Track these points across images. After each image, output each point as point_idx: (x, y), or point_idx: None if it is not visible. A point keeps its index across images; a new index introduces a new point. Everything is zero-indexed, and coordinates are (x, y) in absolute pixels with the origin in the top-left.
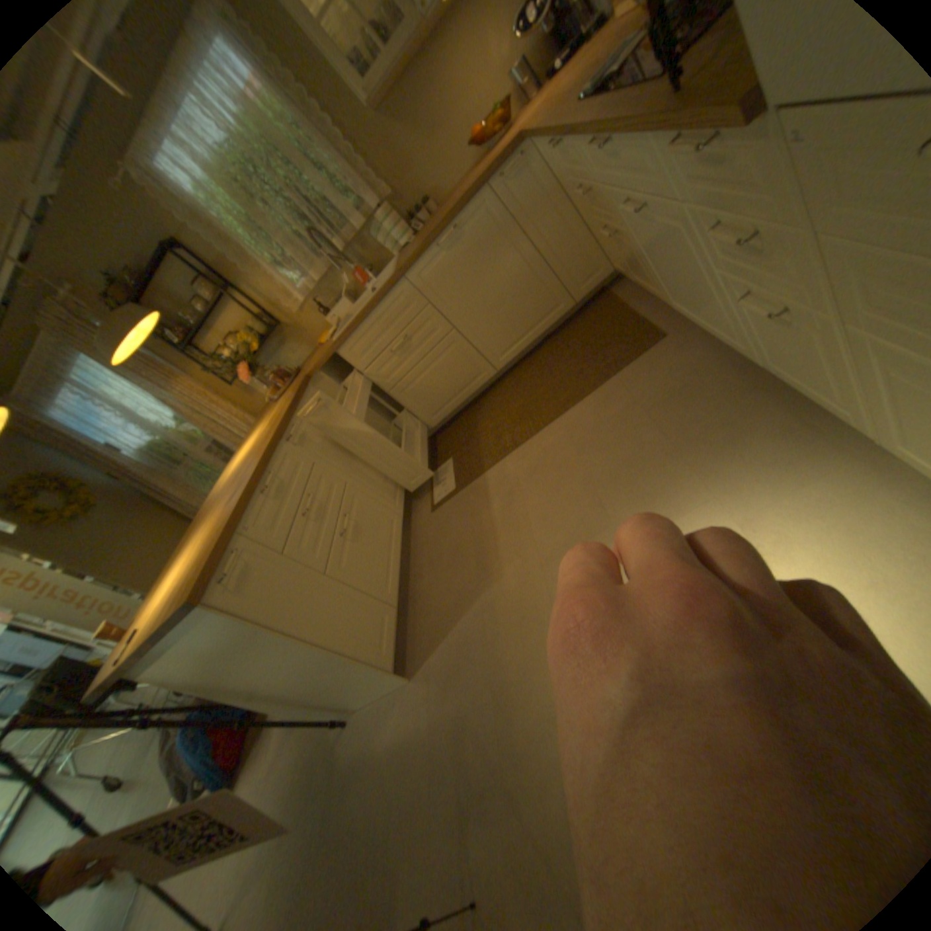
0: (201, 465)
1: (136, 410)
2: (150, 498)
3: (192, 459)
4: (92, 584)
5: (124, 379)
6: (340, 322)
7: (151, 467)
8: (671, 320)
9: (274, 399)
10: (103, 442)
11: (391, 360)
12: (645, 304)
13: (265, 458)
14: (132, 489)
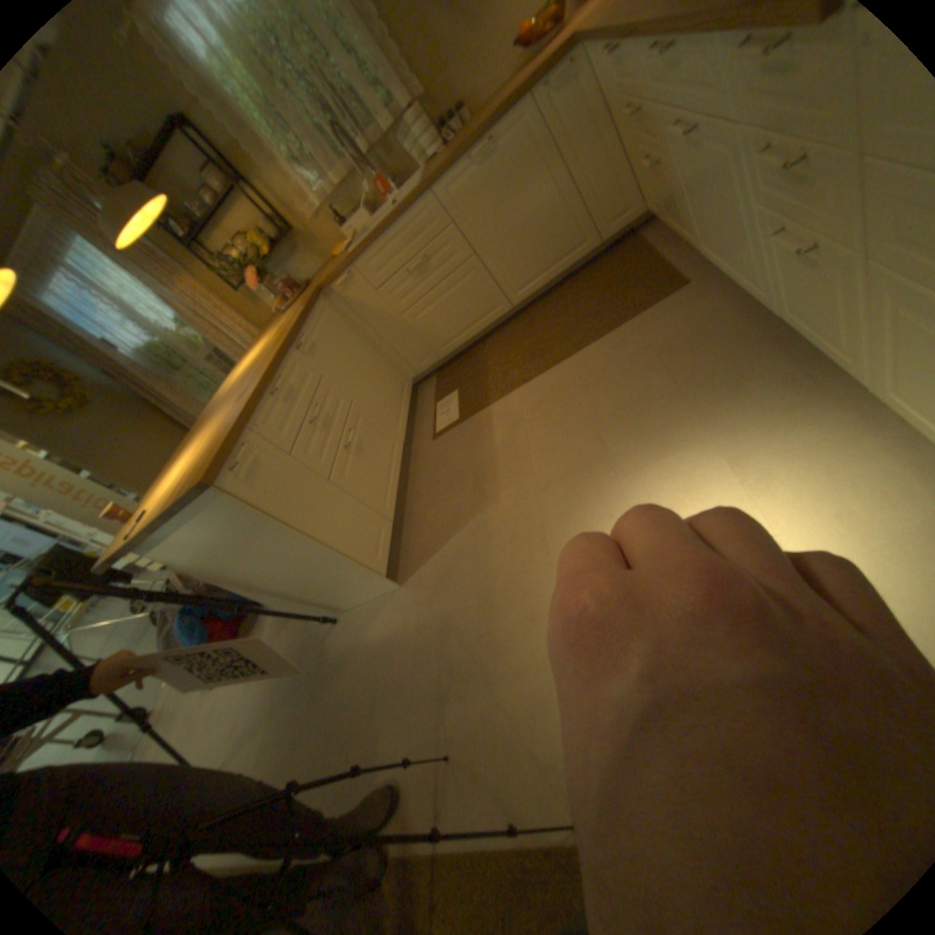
0: (199, 375)
1: (134, 307)
2: (146, 403)
3: (191, 367)
4: (88, 480)
5: (123, 271)
6: (355, 234)
7: (148, 370)
8: (696, 267)
9: (281, 310)
10: (98, 338)
11: (406, 281)
12: (673, 249)
13: (275, 362)
14: (128, 392)
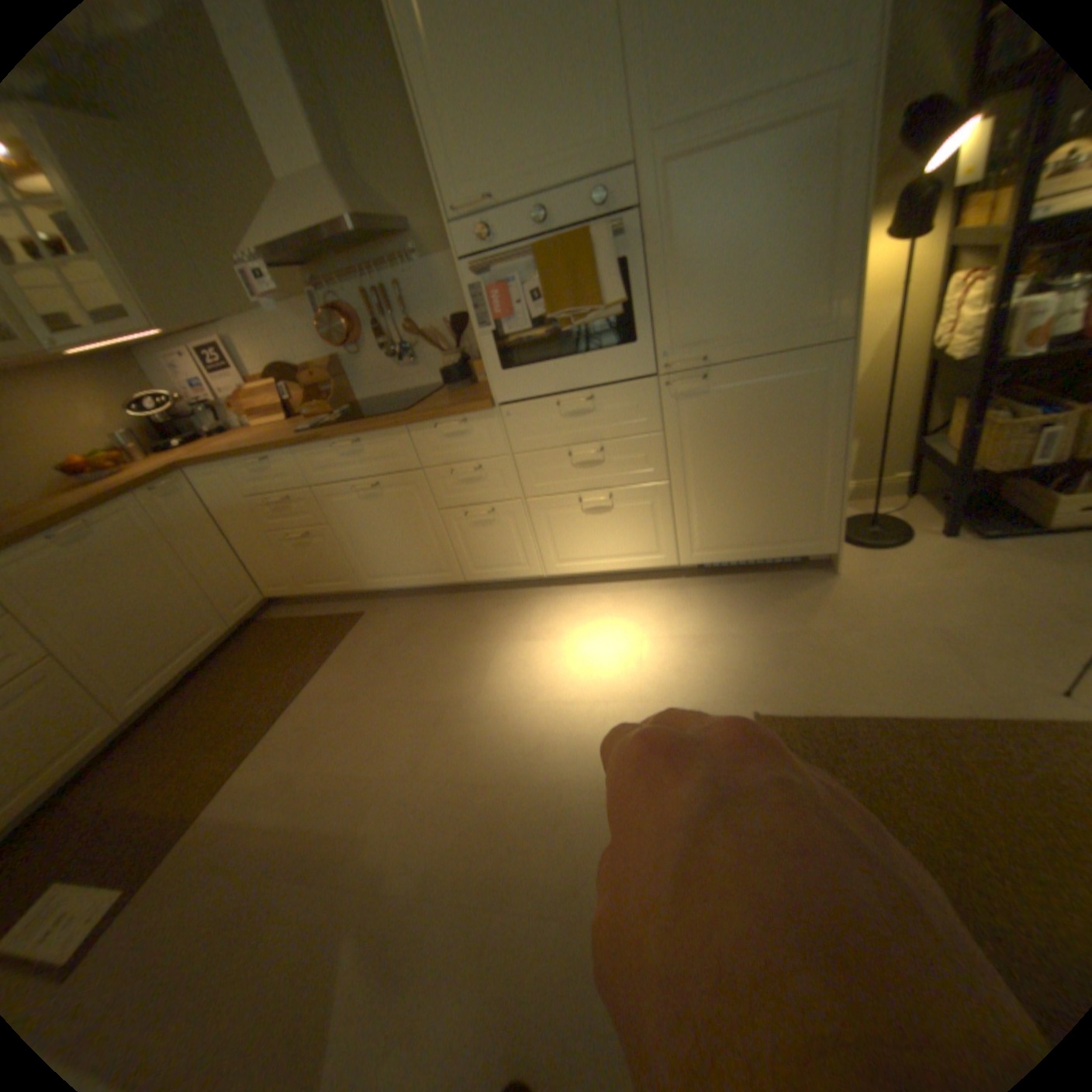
0: None
1: None
2: None
3: None
4: None
5: None
6: None
7: None
8: (359, 607)
9: None
10: None
11: None
12: (319, 610)
13: None
14: None
